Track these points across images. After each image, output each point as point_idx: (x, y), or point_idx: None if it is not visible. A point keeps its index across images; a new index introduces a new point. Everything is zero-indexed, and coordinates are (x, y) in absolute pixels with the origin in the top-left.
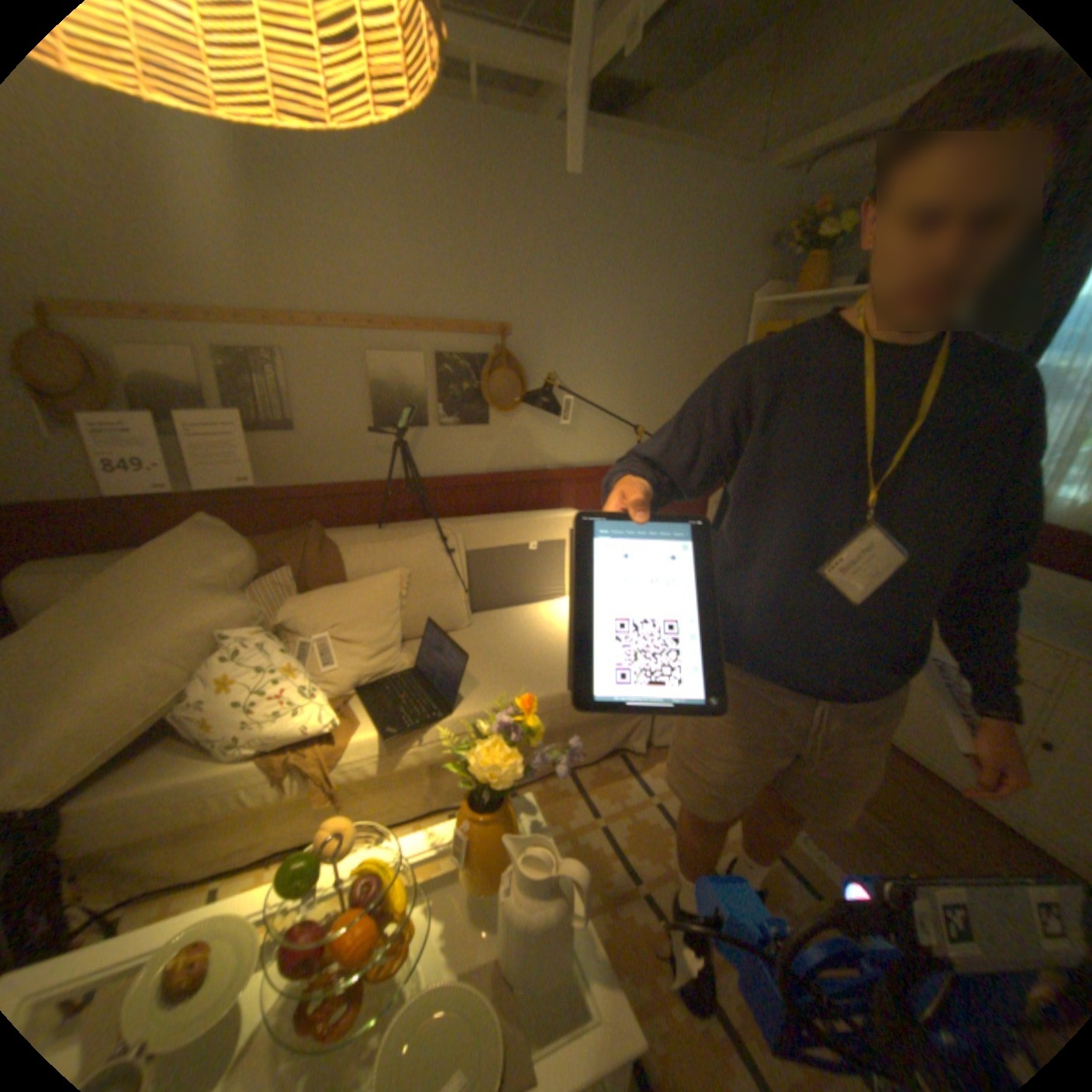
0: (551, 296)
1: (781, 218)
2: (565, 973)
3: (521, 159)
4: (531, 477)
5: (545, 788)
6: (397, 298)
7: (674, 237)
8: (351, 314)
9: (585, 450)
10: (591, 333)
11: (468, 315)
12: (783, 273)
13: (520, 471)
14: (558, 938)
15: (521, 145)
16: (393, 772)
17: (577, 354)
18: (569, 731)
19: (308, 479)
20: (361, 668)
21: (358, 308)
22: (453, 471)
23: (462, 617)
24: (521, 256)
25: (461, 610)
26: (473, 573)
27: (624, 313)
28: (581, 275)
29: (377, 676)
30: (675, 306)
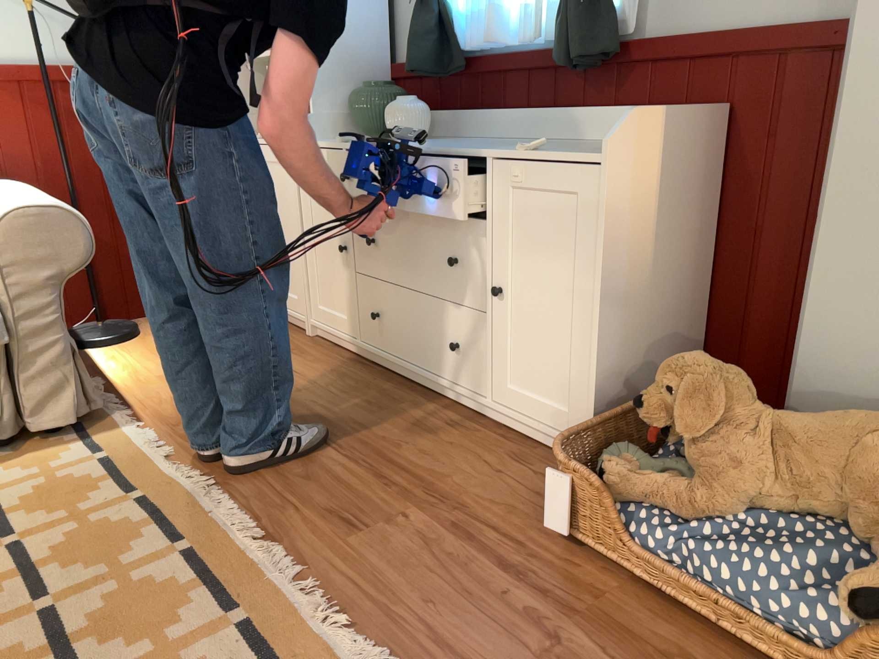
0: None
1: None
2: None
3: None
4: None
5: None
6: None
7: None
8: None
9: None
10: None
11: None
12: None
13: None
14: None
15: None
16: None
17: None
18: None
19: None
20: None
21: None
22: None
23: None
24: None
25: None
26: None
27: None
28: None
29: None
30: None
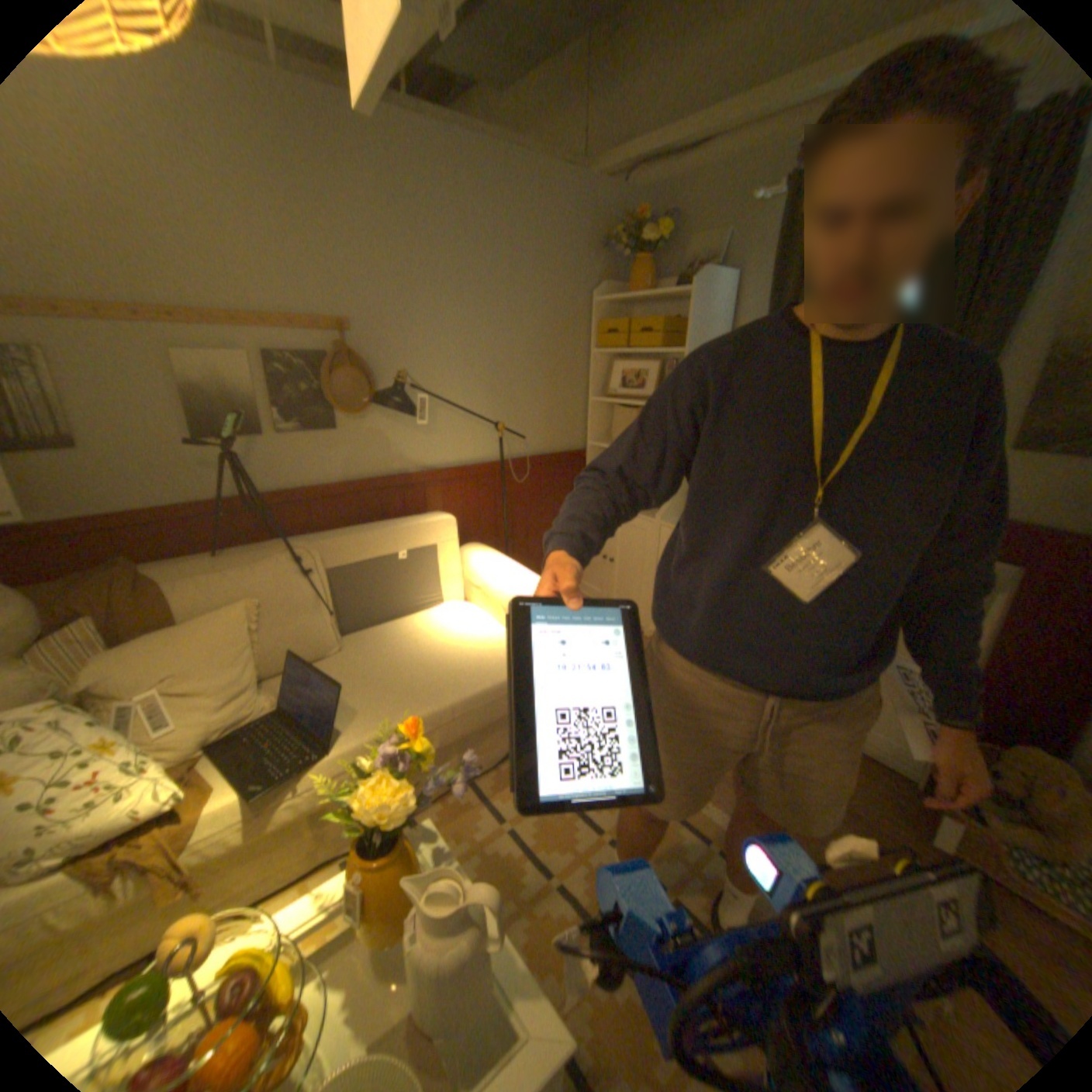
0: (392, 289)
1: (608, 222)
2: (486, 1000)
3: (340, 138)
4: (392, 482)
5: (445, 806)
6: (204, 286)
7: (512, 234)
8: (143, 304)
9: (447, 450)
10: (439, 329)
11: (297, 307)
12: (616, 274)
13: (379, 477)
14: (474, 968)
15: (338, 122)
16: (264, 834)
17: (427, 351)
18: (463, 741)
19: (106, 506)
20: (208, 723)
21: (151, 297)
22: (300, 482)
23: (330, 642)
24: (352, 244)
25: (329, 634)
26: (338, 592)
27: (471, 308)
28: (422, 267)
29: (231, 728)
30: (521, 302)
